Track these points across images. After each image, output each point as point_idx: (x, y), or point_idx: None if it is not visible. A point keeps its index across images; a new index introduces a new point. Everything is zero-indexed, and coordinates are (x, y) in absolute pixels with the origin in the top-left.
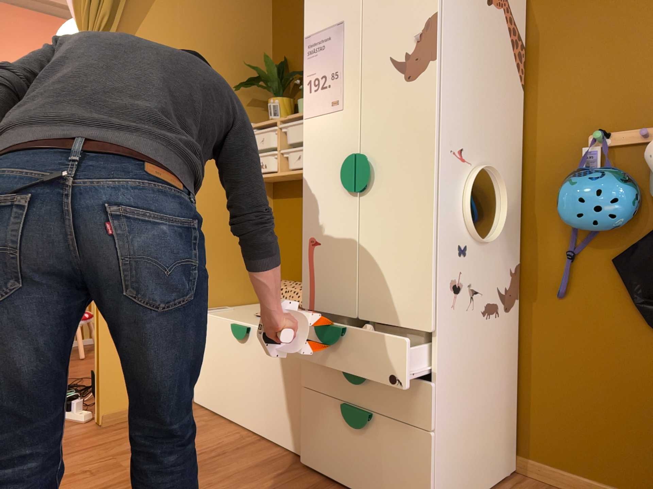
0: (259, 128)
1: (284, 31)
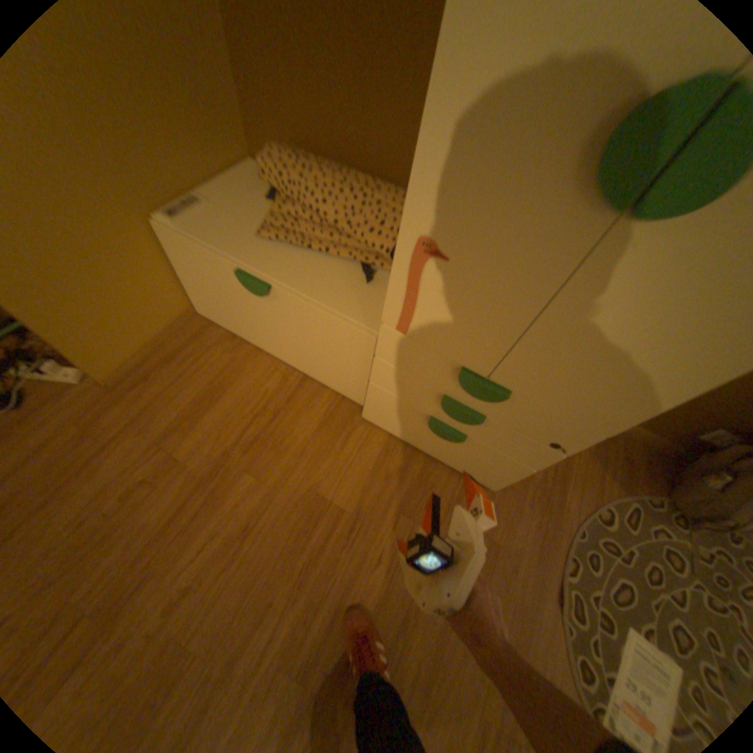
0: None
1: None
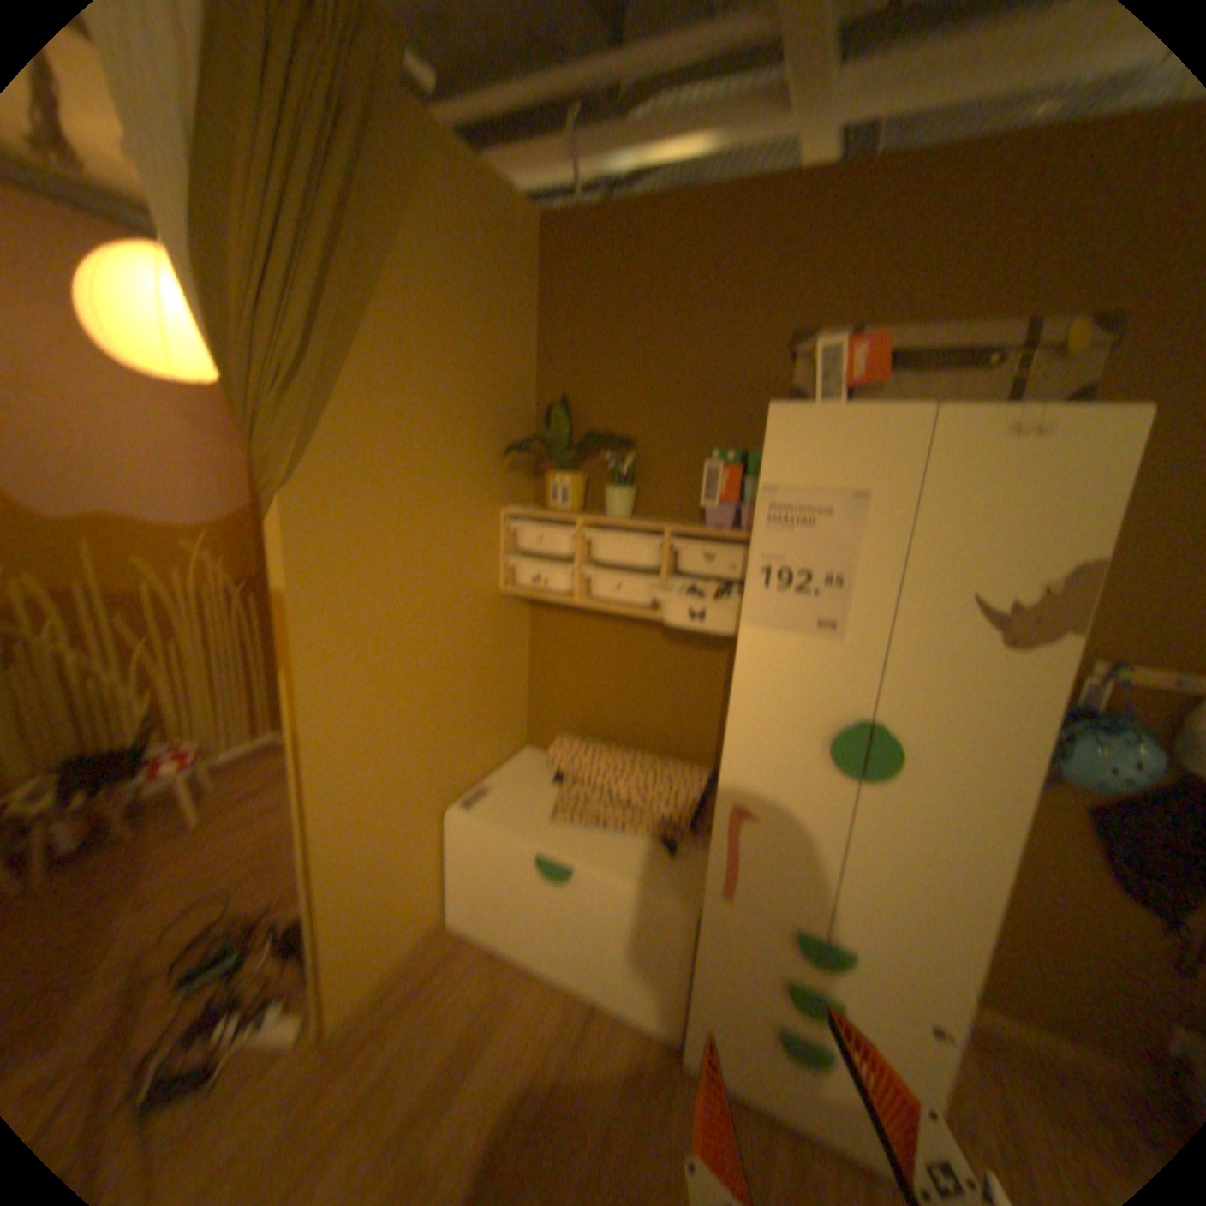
0: (539, 522)
1: (563, 343)
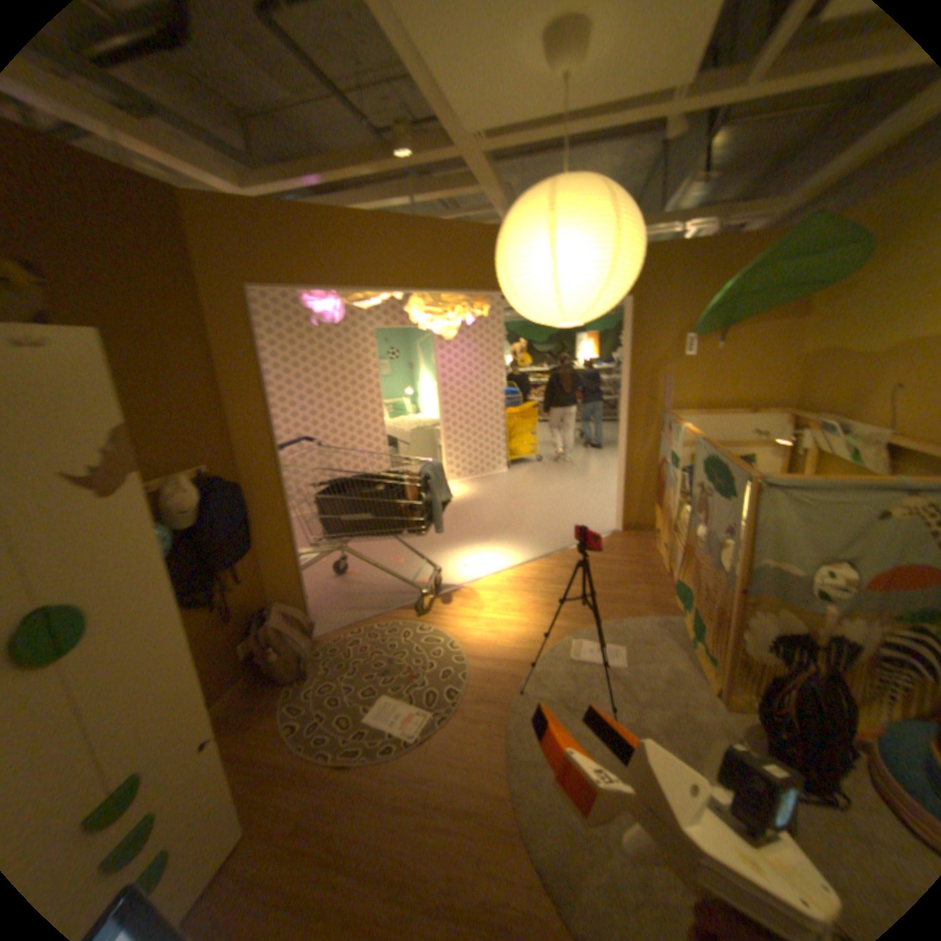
0: None
1: None
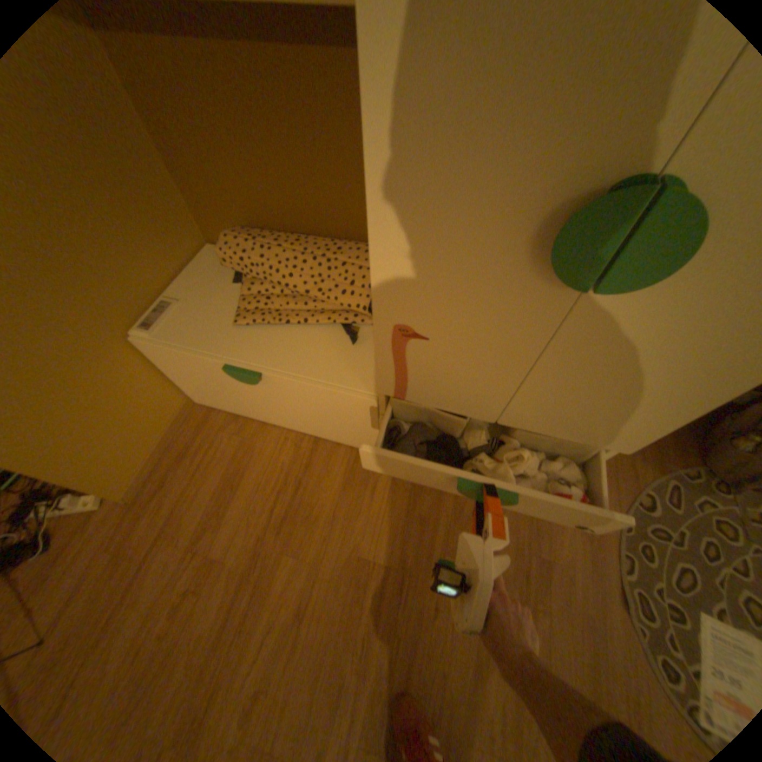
0: None
1: None
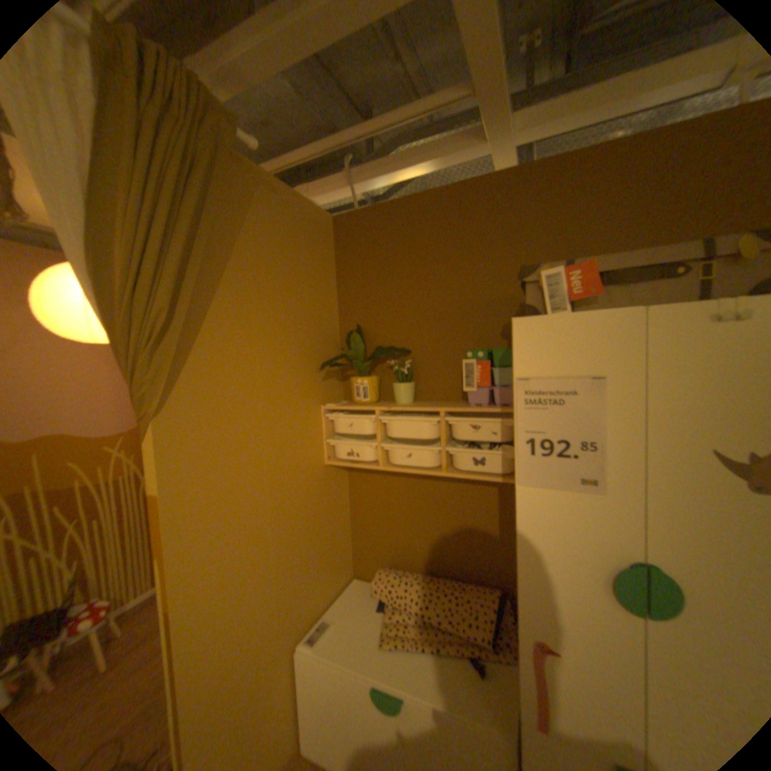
0: (349, 413)
1: (354, 294)
